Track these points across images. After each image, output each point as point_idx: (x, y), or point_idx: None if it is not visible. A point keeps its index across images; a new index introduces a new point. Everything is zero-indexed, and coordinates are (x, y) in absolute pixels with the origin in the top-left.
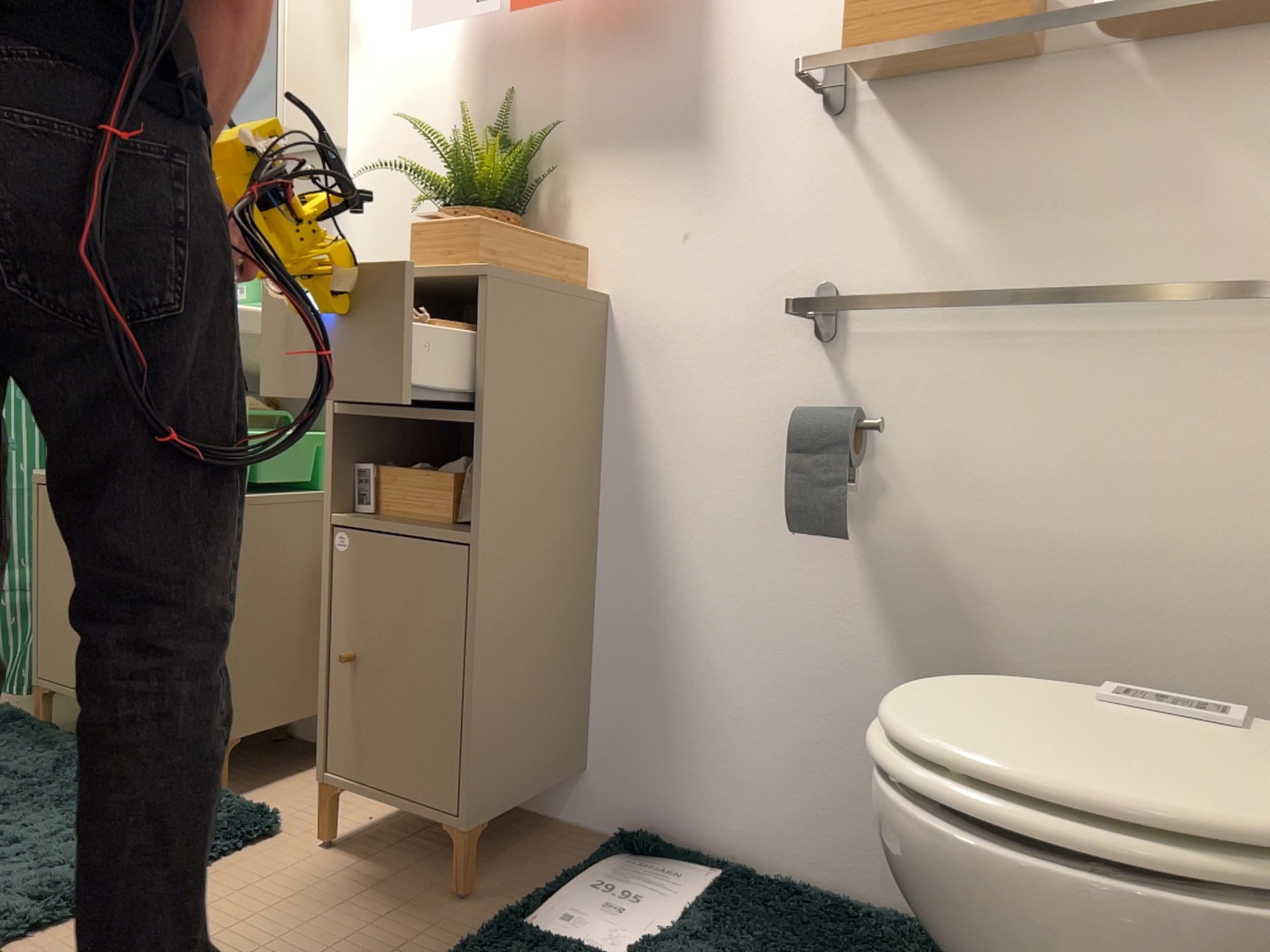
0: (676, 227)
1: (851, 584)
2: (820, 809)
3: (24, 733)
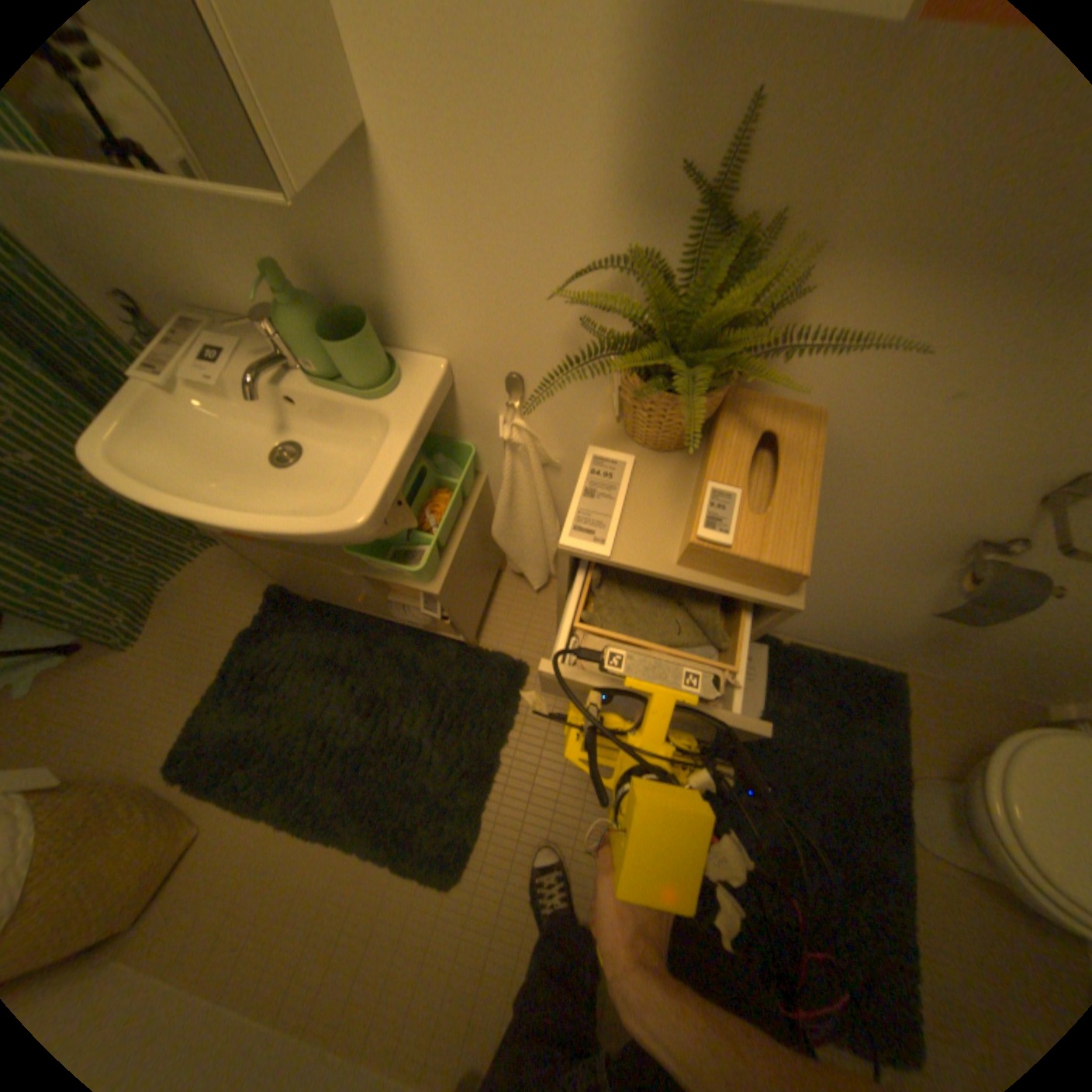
0: (959, 380)
1: (928, 594)
2: (831, 633)
3: (313, 628)
